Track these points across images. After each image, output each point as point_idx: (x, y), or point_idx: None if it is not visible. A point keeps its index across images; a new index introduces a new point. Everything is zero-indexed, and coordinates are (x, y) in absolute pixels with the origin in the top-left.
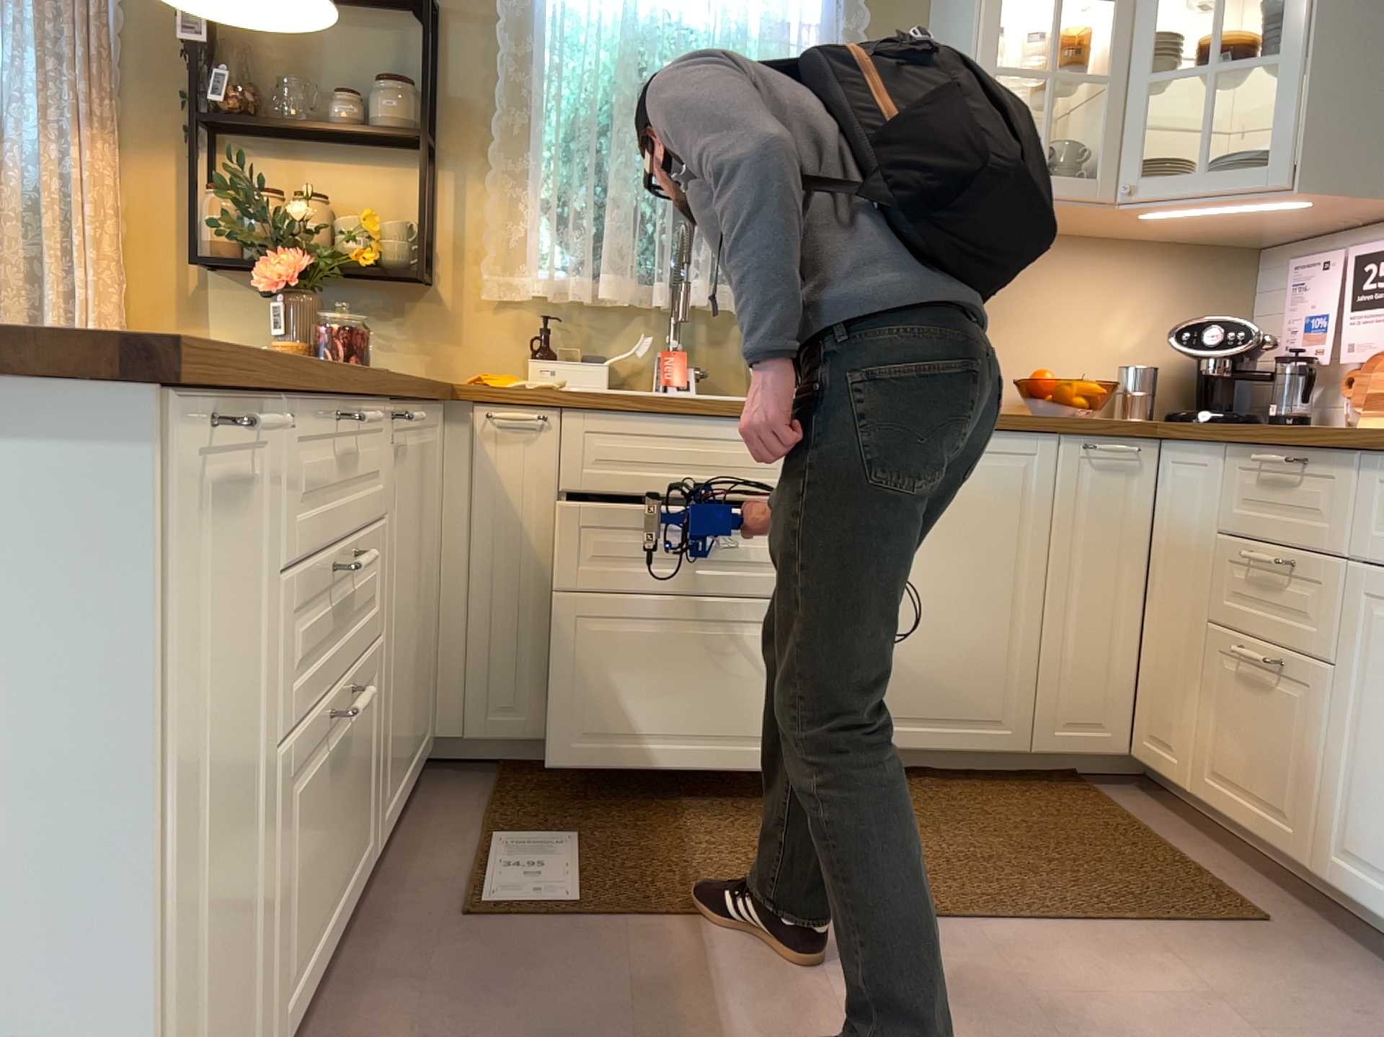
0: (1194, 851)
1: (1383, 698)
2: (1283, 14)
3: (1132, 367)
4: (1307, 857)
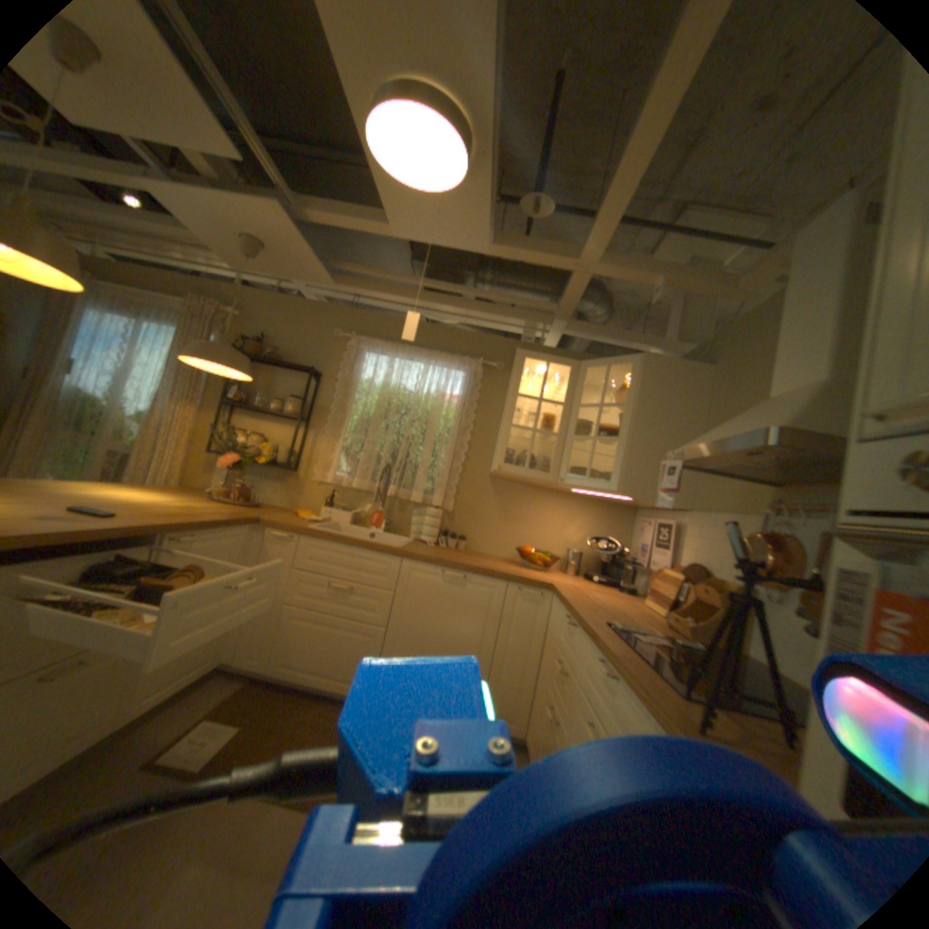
0: None
1: None
2: (625, 422)
3: (576, 551)
4: None
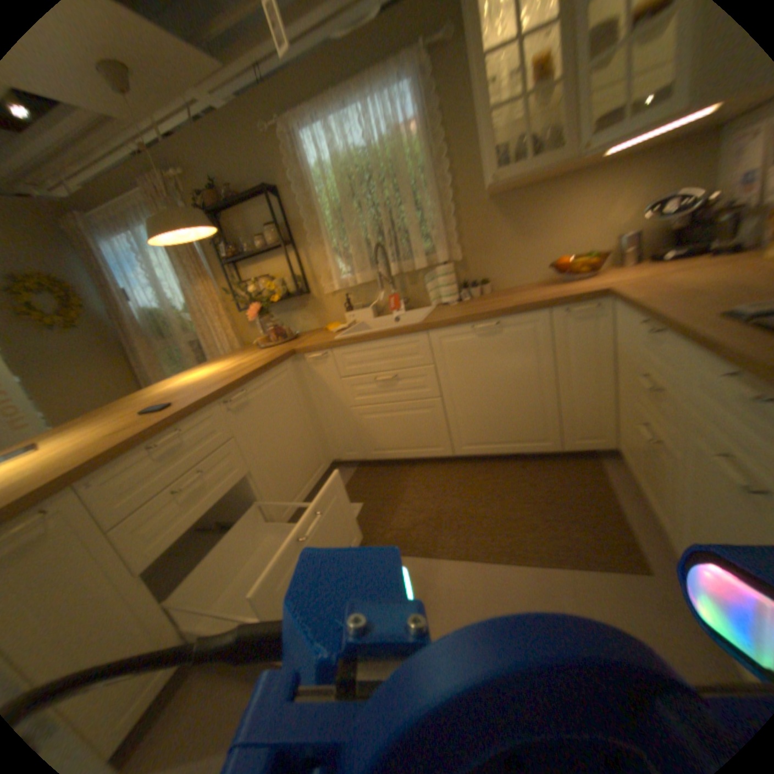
0: (633, 511)
1: (699, 490)
2: None
3: (629, 233)
4: (674, 545)
